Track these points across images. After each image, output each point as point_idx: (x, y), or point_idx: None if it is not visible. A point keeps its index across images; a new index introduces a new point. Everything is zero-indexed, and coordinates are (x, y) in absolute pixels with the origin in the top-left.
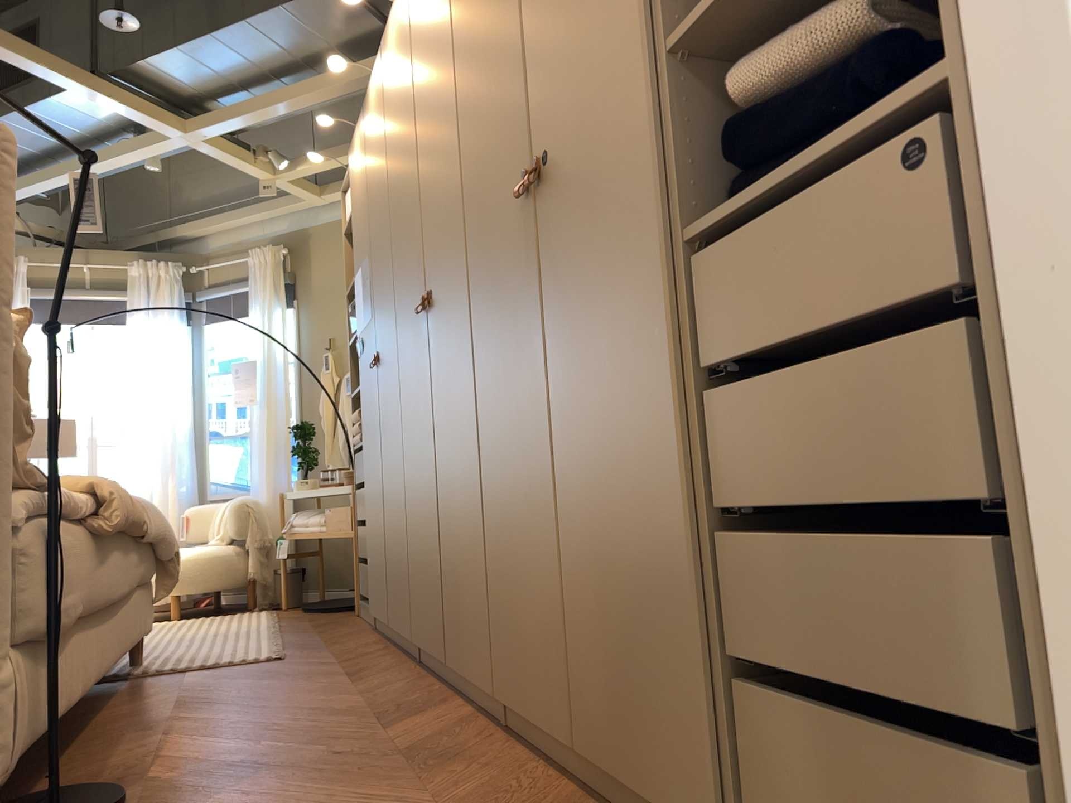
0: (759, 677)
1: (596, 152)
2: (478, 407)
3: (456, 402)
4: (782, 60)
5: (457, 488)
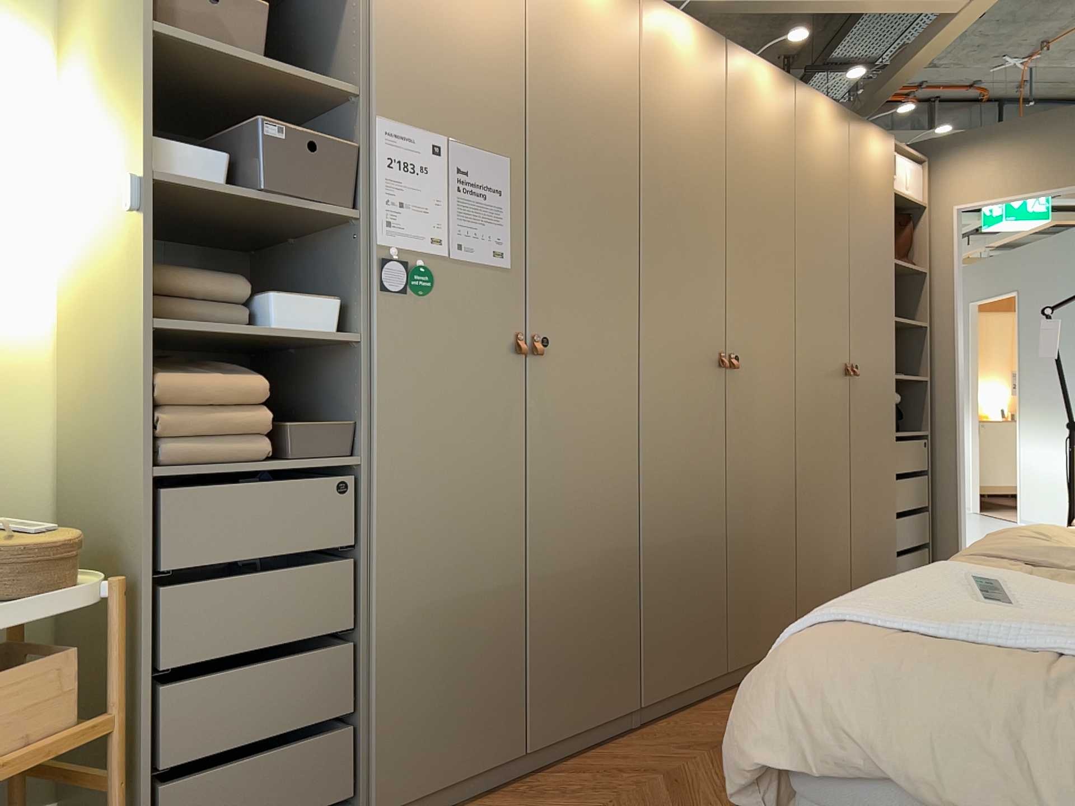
0: (903, 556)
1: (881, 385)
2: (796, 466)
3: (767, 458)
4: (897, 396)
5: (760, 524)
